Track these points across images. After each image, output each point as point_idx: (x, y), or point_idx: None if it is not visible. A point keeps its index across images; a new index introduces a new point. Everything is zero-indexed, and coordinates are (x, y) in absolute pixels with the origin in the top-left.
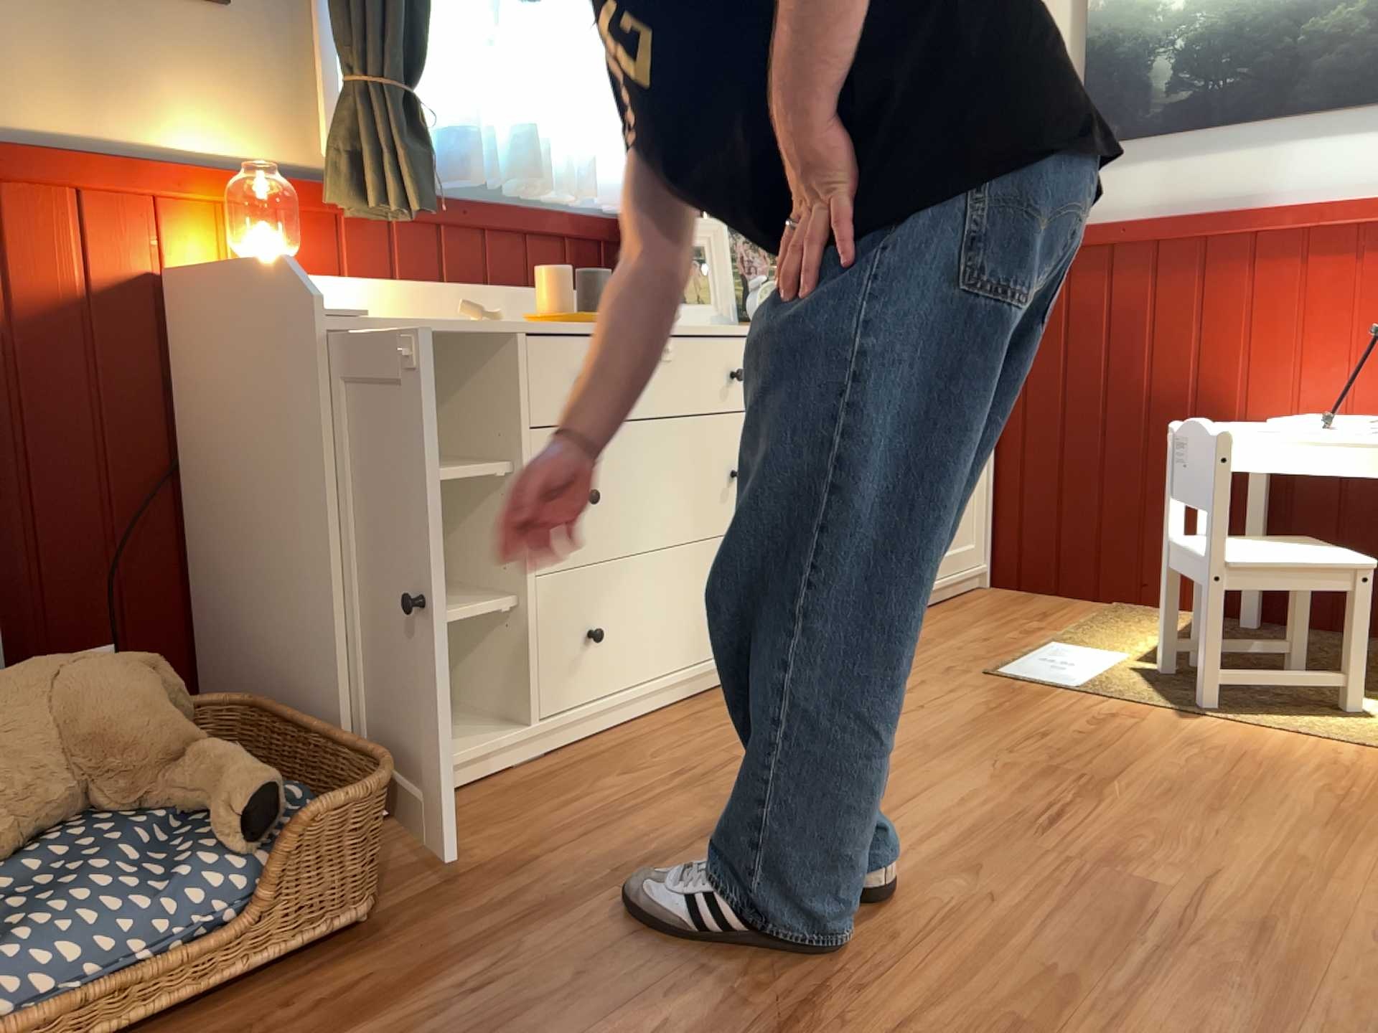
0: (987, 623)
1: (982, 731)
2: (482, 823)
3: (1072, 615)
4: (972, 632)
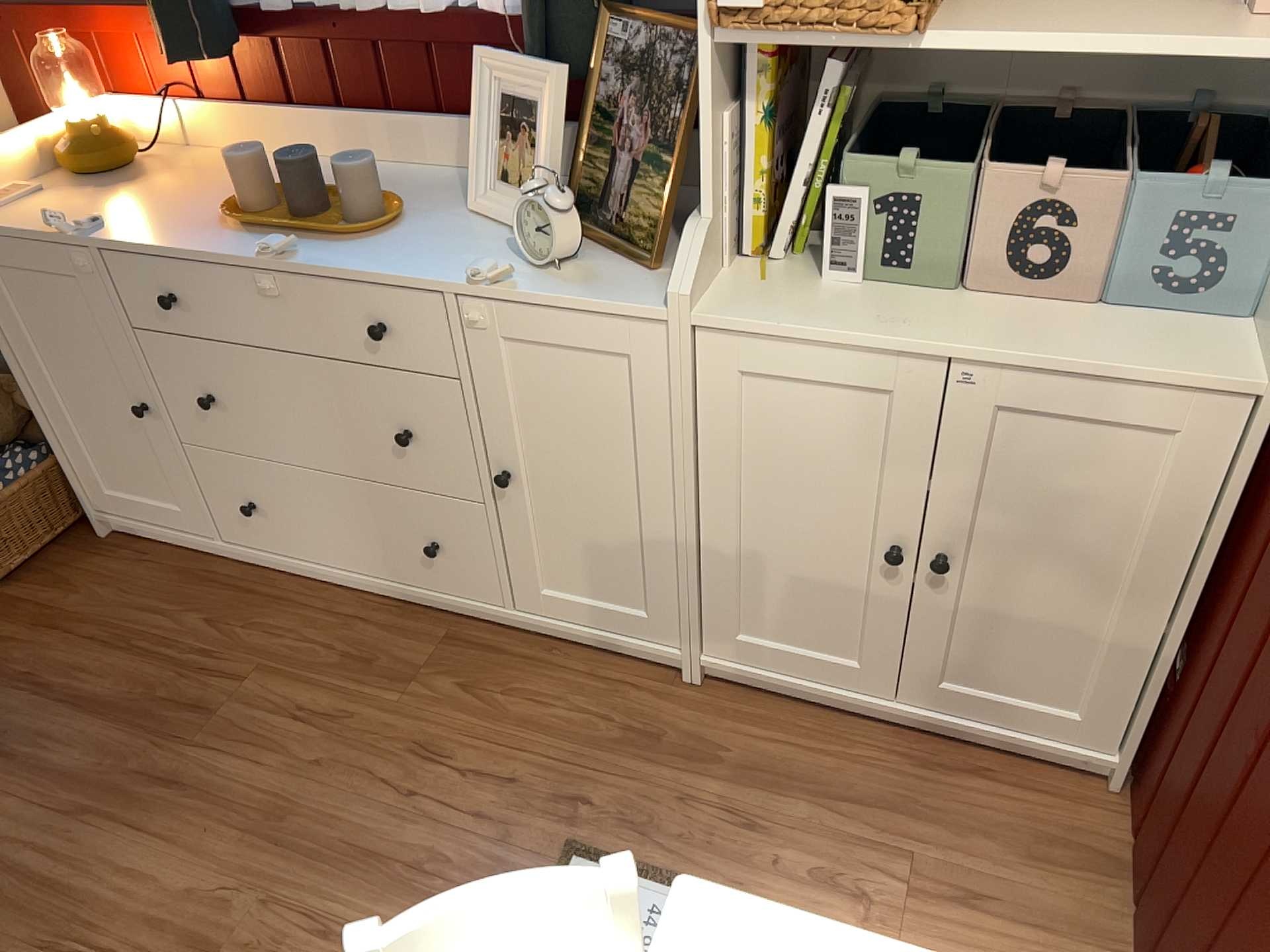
0: (855, 819)
1: (334, 868)
2: (125, 582)
3: (988, 948)
4: (791, 804)
